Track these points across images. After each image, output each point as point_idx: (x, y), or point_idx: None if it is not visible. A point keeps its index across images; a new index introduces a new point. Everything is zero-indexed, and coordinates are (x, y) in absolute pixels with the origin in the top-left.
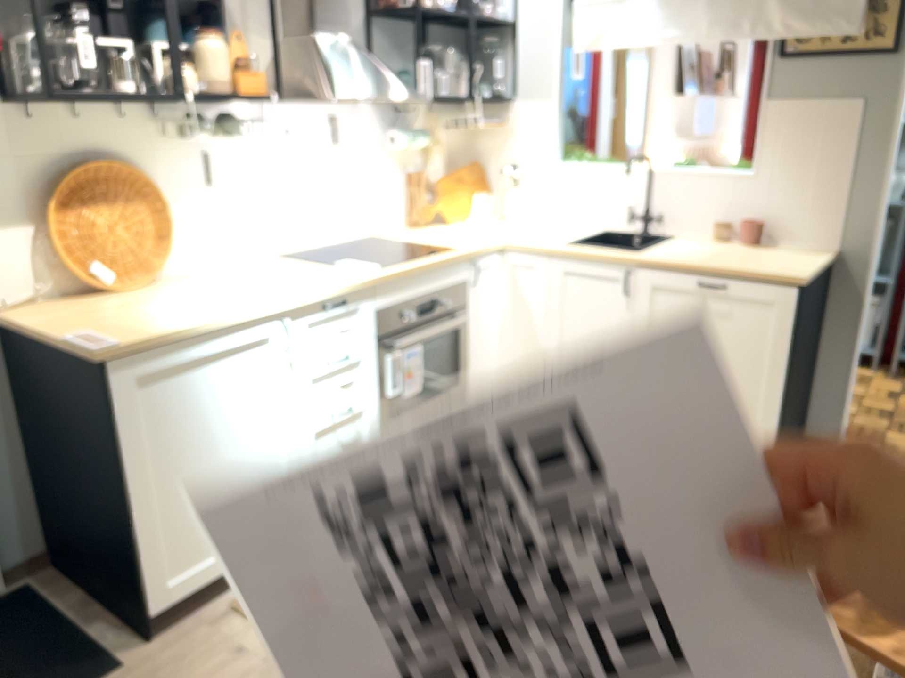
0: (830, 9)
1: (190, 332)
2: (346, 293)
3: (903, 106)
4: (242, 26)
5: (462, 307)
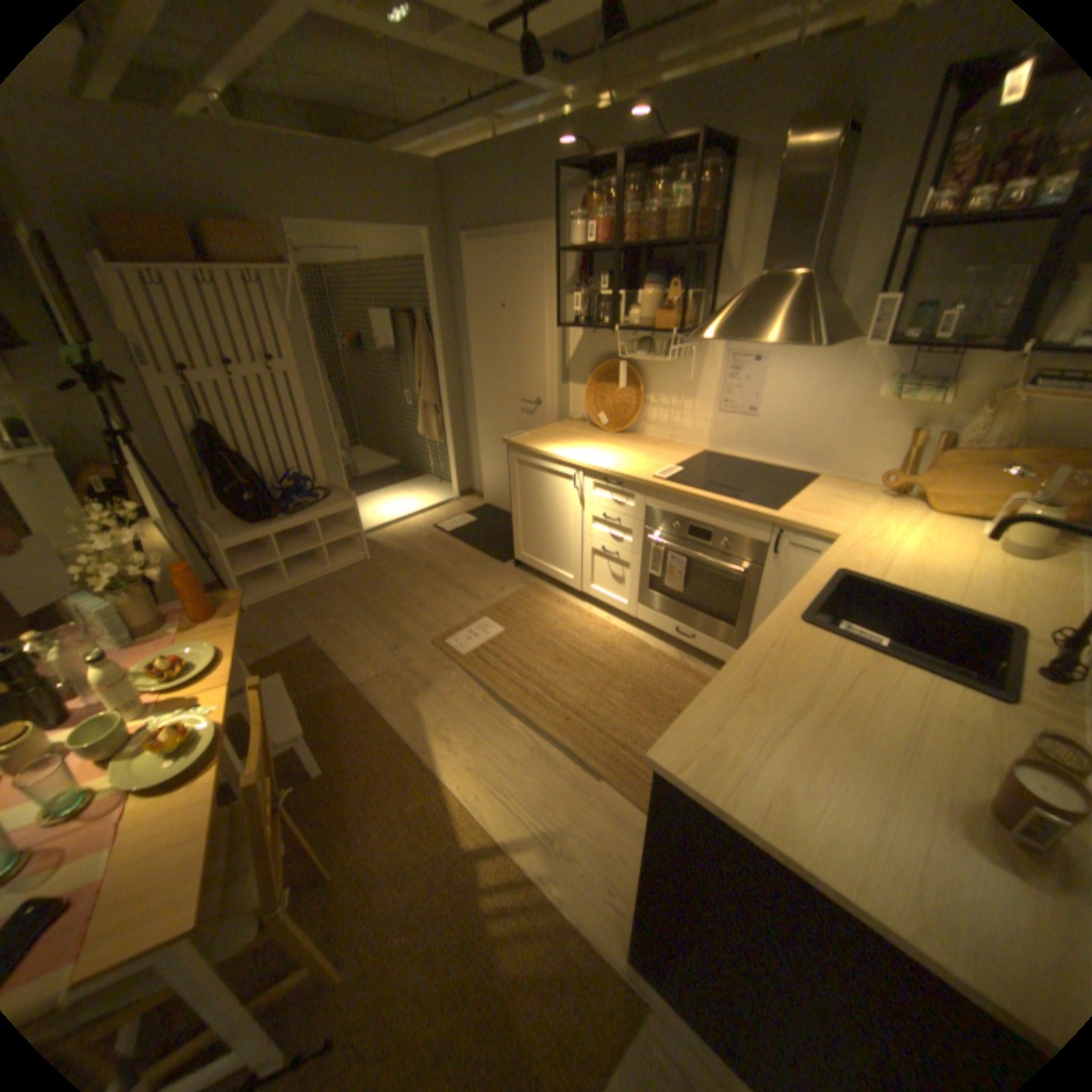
0: None
1: (532, 451)
2: (621, 479)
3: None
4: (737, 267)
5: (754, 564)
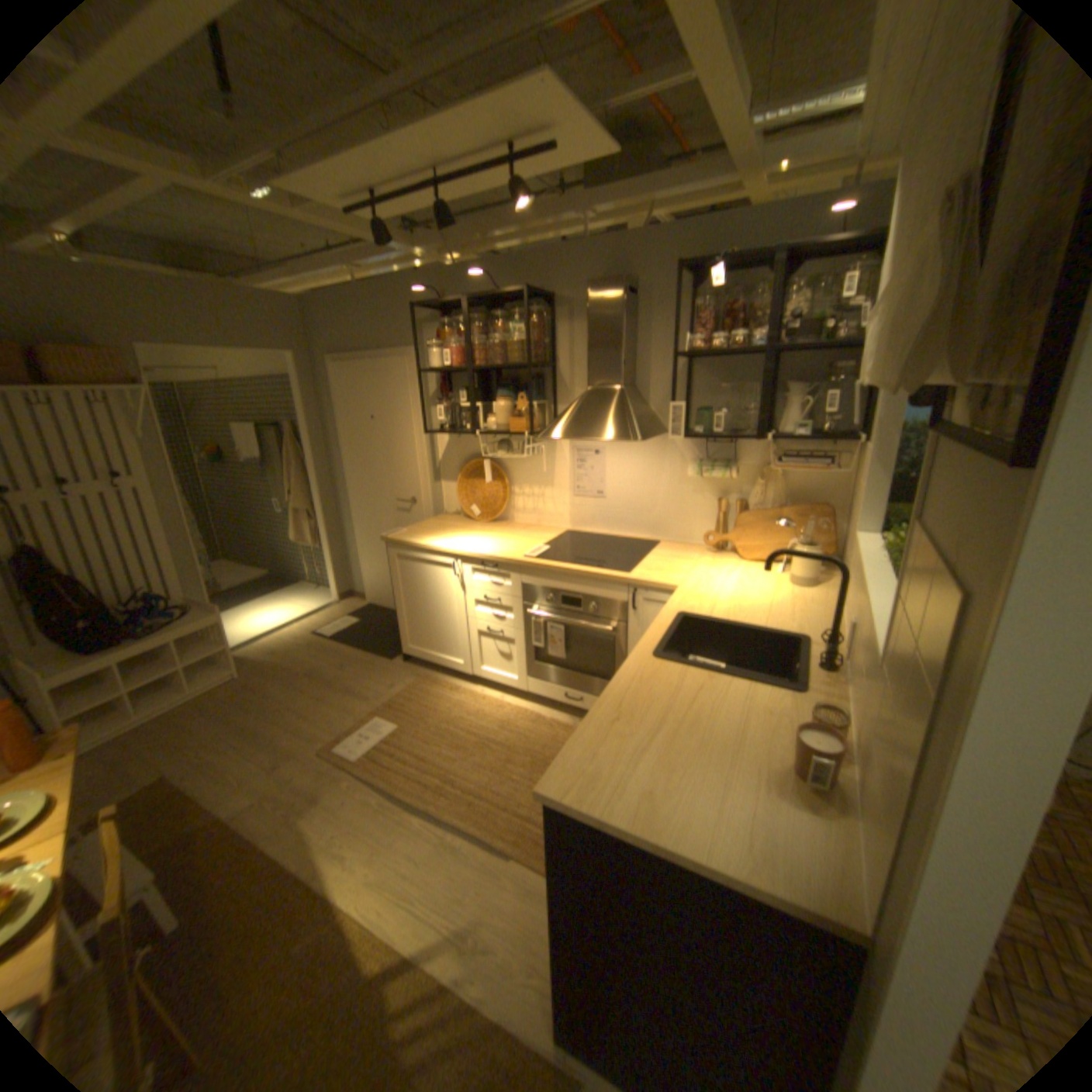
0: (916, 329)
1: (412, 545)
2: (496, 561)
3: (984, 684)
4: (569, 384)
5: (620, 622)
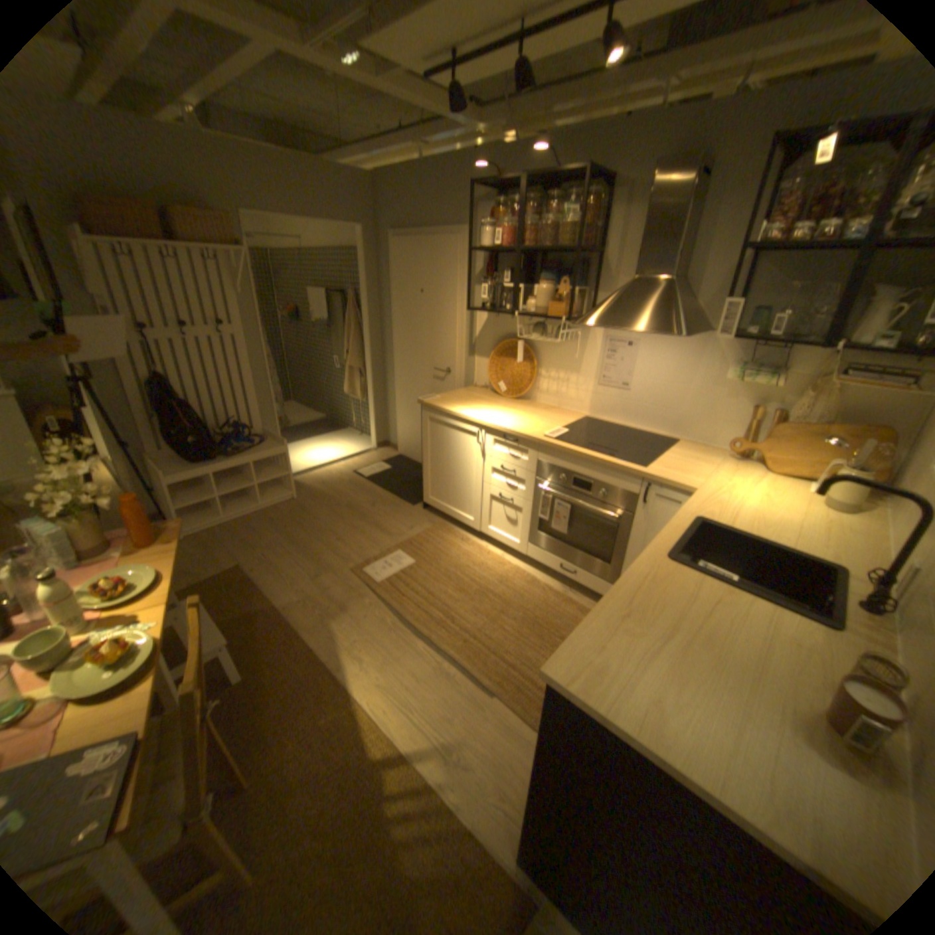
0: None
1: (444, 411)
2: (517, 437)
3: None
4: (615, 272)
5: (627, 512)
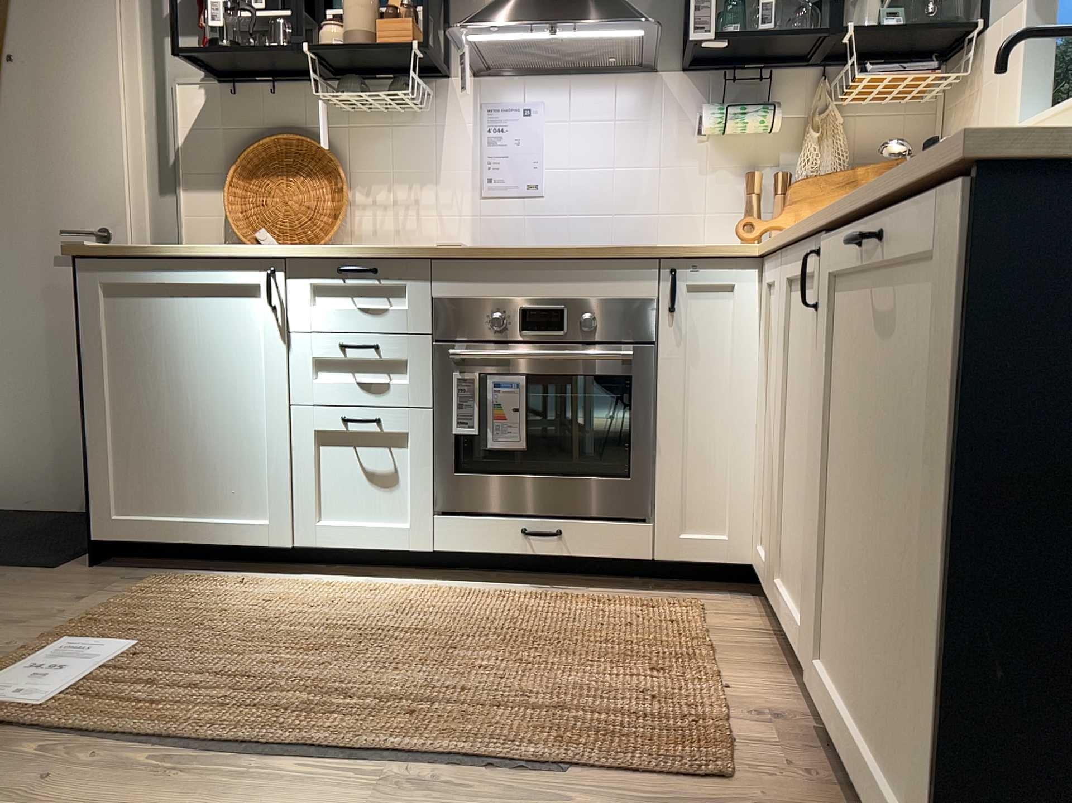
0: None
1: (155, 252)
2: (377, 259)
3: None
4: None
5: (645, 344)
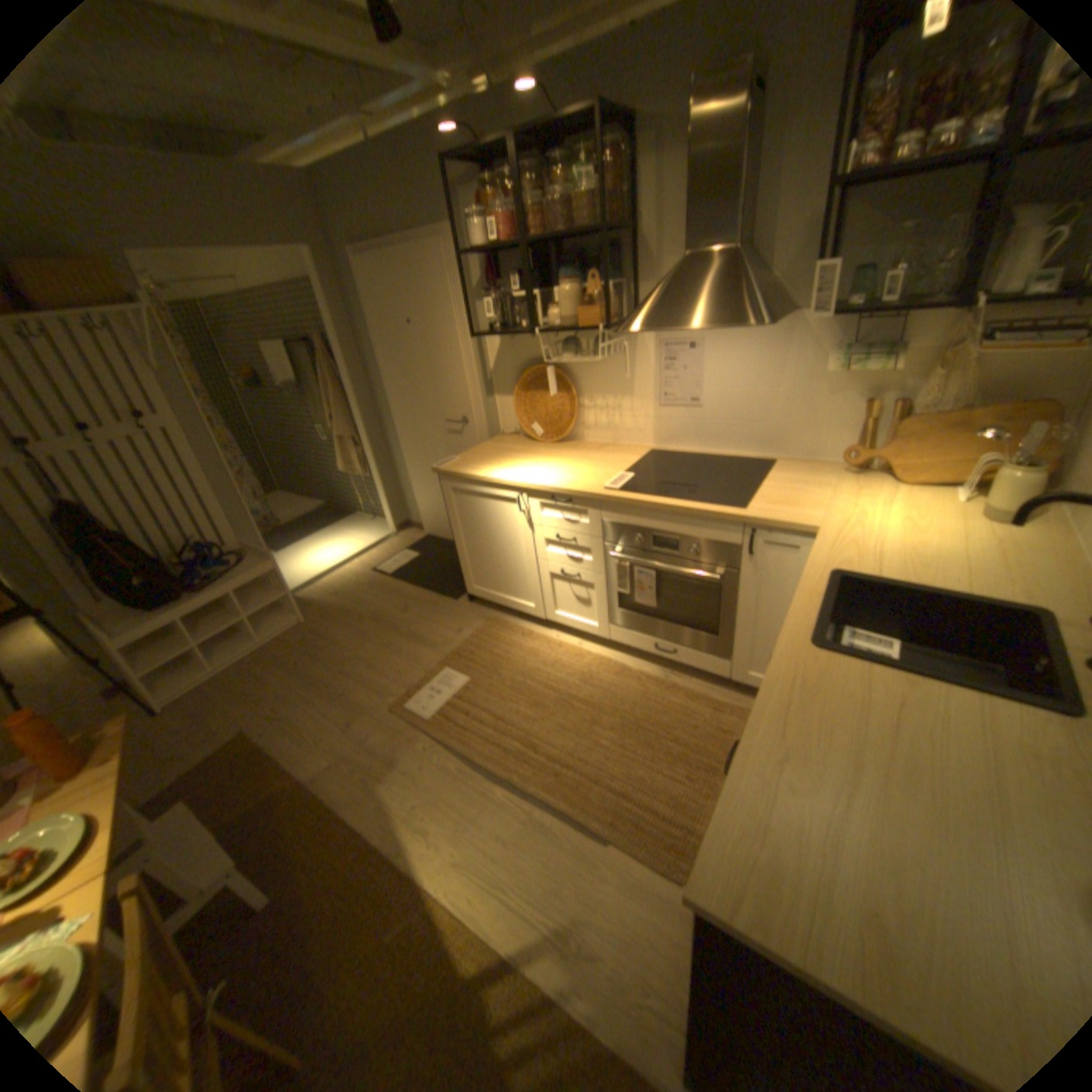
0: None
1: (468, 478)
2: (570, 496)
3: None
4: (656, 251)
5: (730, 569)
